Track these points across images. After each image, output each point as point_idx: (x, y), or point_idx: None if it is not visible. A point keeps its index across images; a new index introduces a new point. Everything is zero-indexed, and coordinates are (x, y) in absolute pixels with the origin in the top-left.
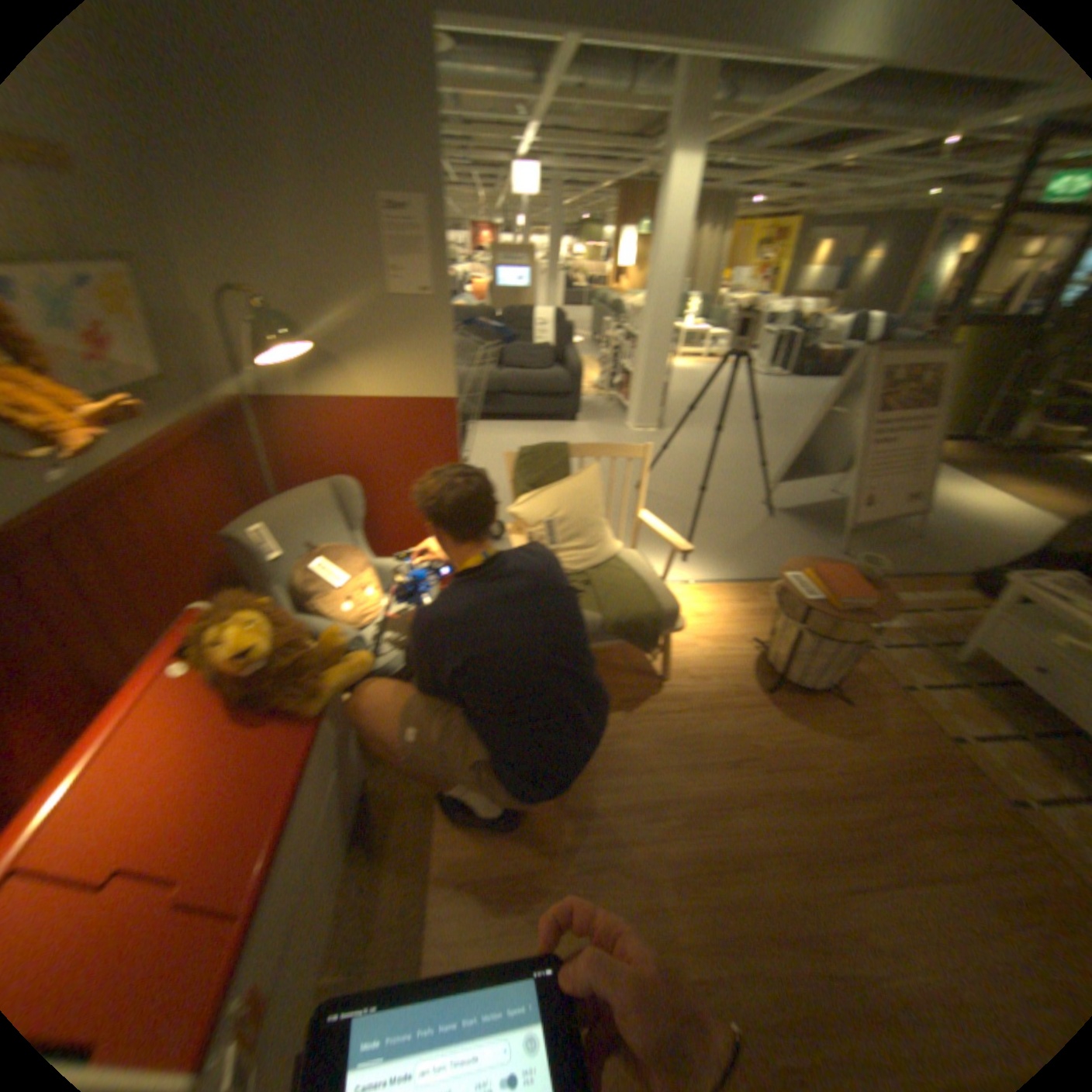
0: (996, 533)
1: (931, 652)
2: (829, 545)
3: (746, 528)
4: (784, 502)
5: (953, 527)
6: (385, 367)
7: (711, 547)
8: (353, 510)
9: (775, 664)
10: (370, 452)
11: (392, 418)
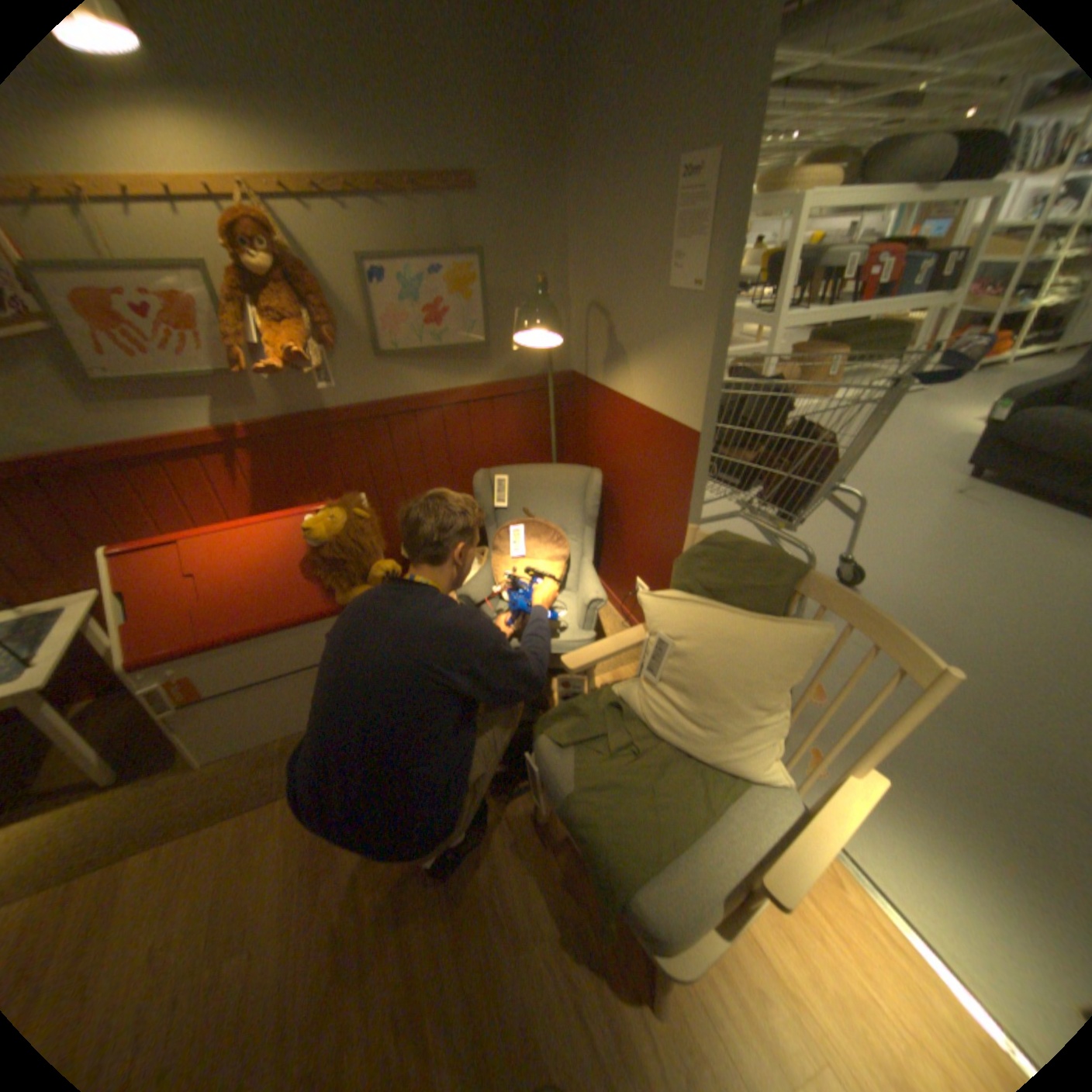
0: None
1: None
2: None
3: None
4: None
5: None
6: (651, 373)
7: None
8: (586, 506)
9: None
10: (628, 460)
11: (646, 432)
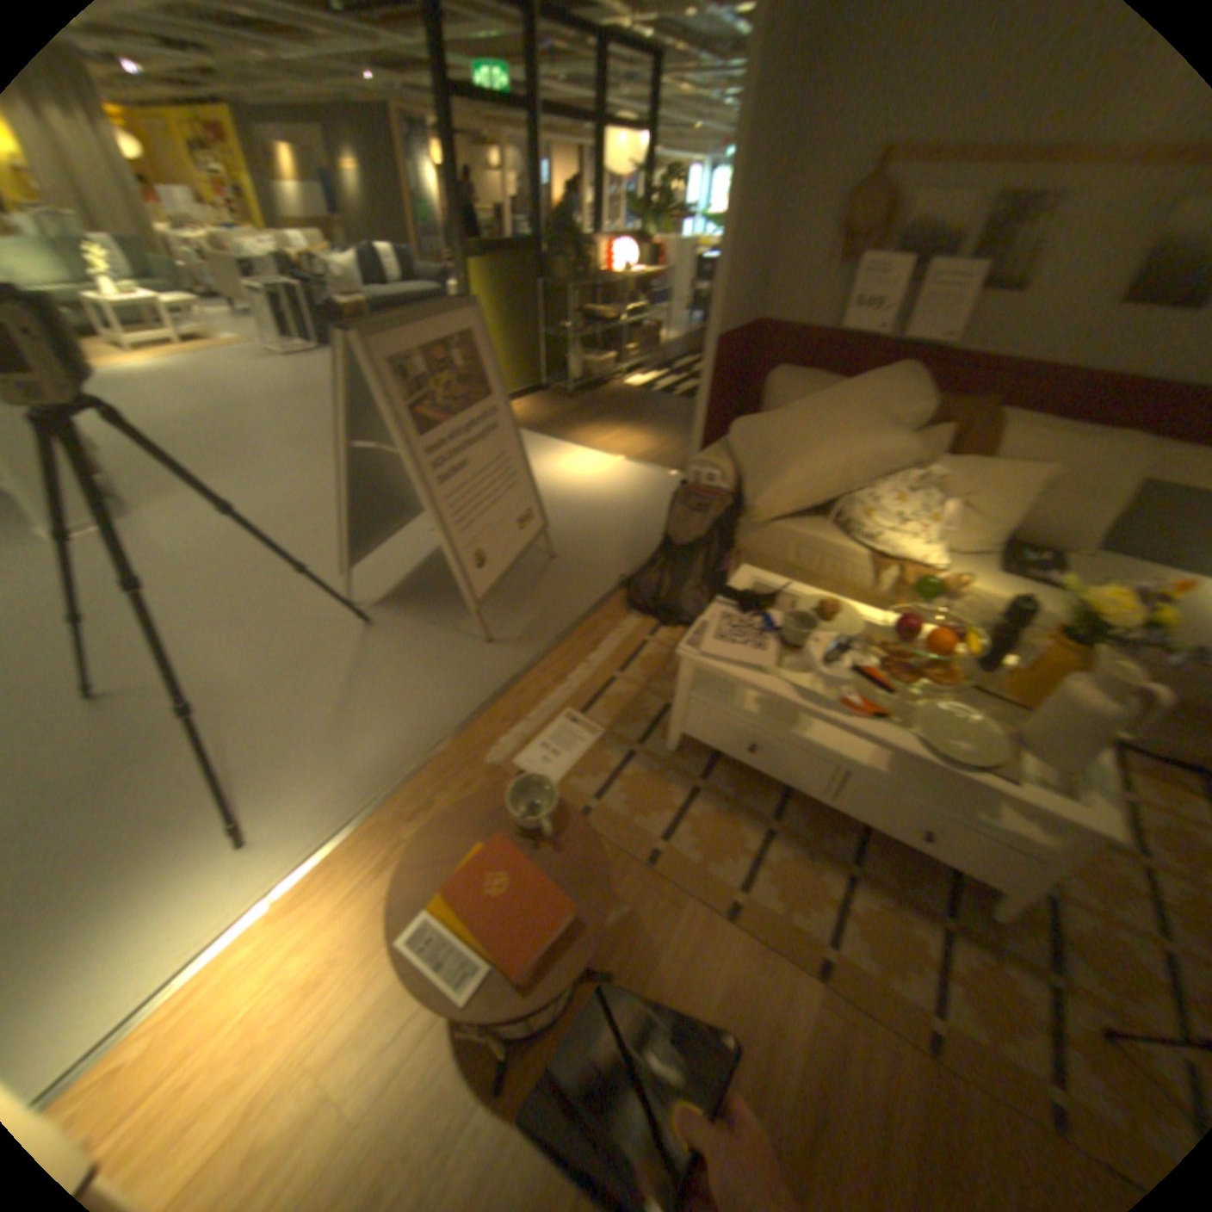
0: (608, 510)
1: (638, 756)
2: (461, 633)
3: (334, 673)
4: (375, 582)
5: (572, 522)
6: None
7: (283, 761)
8: None
9: (474, 1044)
10: None
11: None
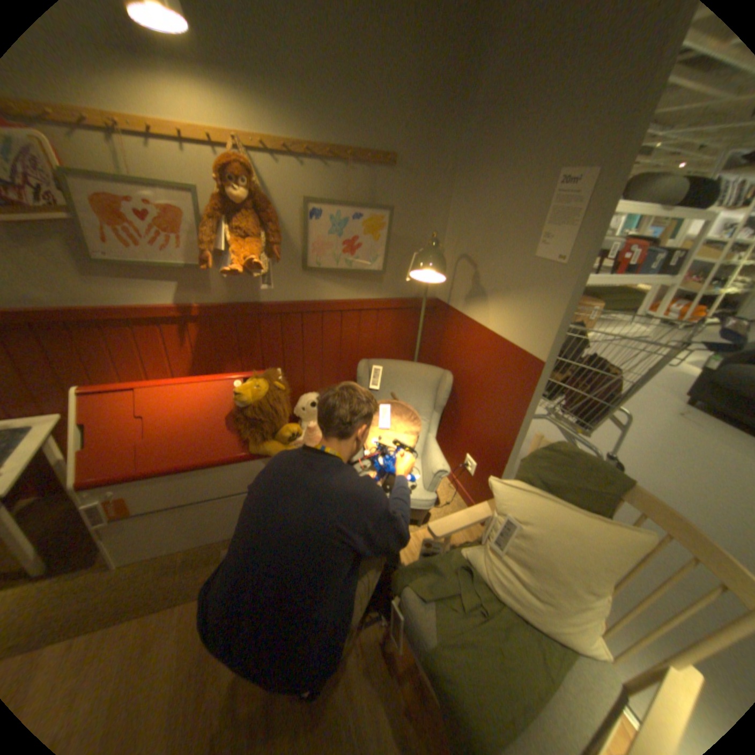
0: None
1: None
2: None
3: None
4: None
5: None
6: (507, 312)
7: None
8: (437, 397)
9: None
10: (475, 369)
11: (496, 353)
